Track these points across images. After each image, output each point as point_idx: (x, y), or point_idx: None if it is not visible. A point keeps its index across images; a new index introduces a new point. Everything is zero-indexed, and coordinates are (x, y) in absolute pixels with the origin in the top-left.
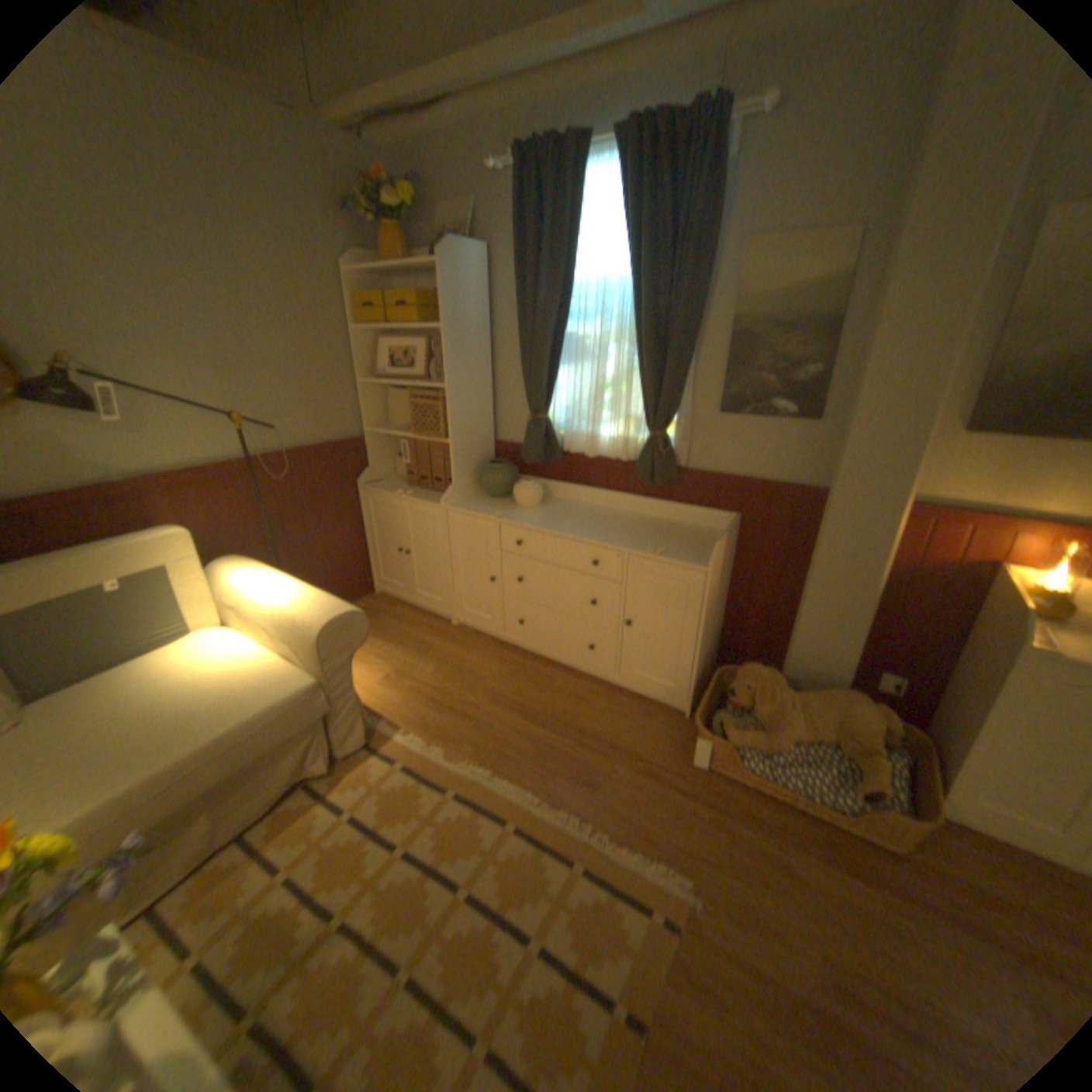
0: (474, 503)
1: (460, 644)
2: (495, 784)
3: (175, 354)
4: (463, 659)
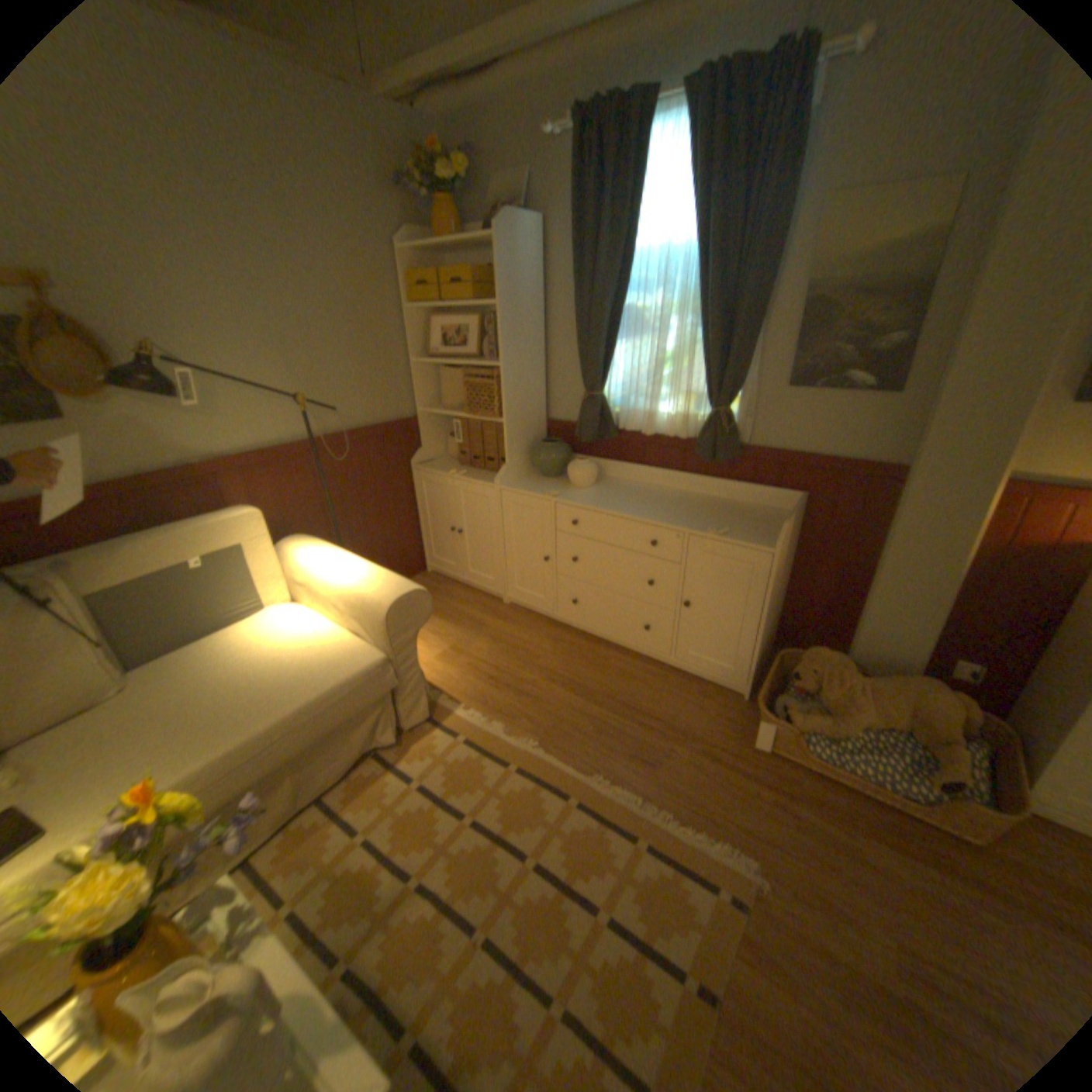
0: (527, 482)
1: (513, 622)
2: (556, 759)
3: (244, 338)
4: (516, 637)
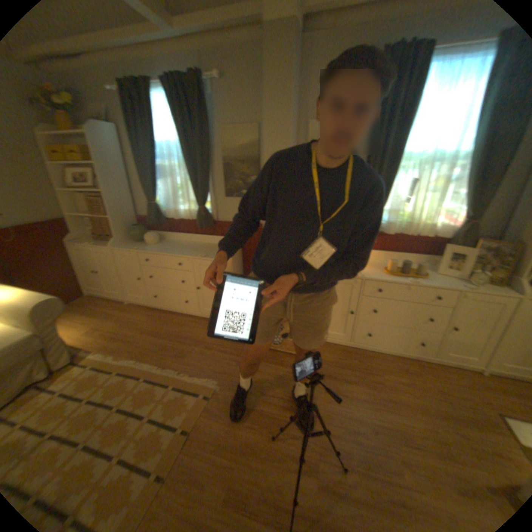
0: (125, 245)
1: (127, 312)
2: (136, 365)
3: None
4: (127, 318)
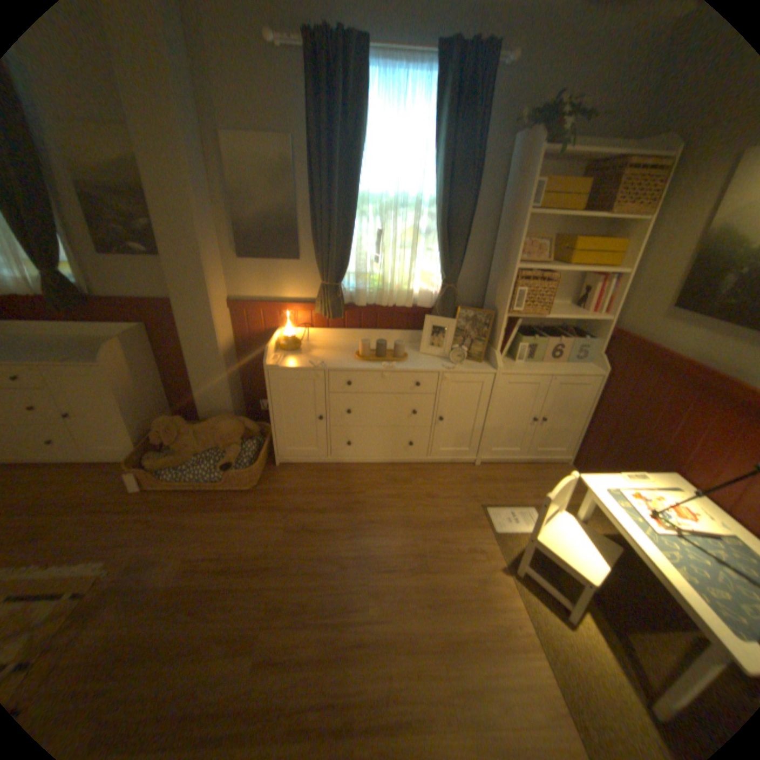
0: None
1: None
2: None
3: None
4: None
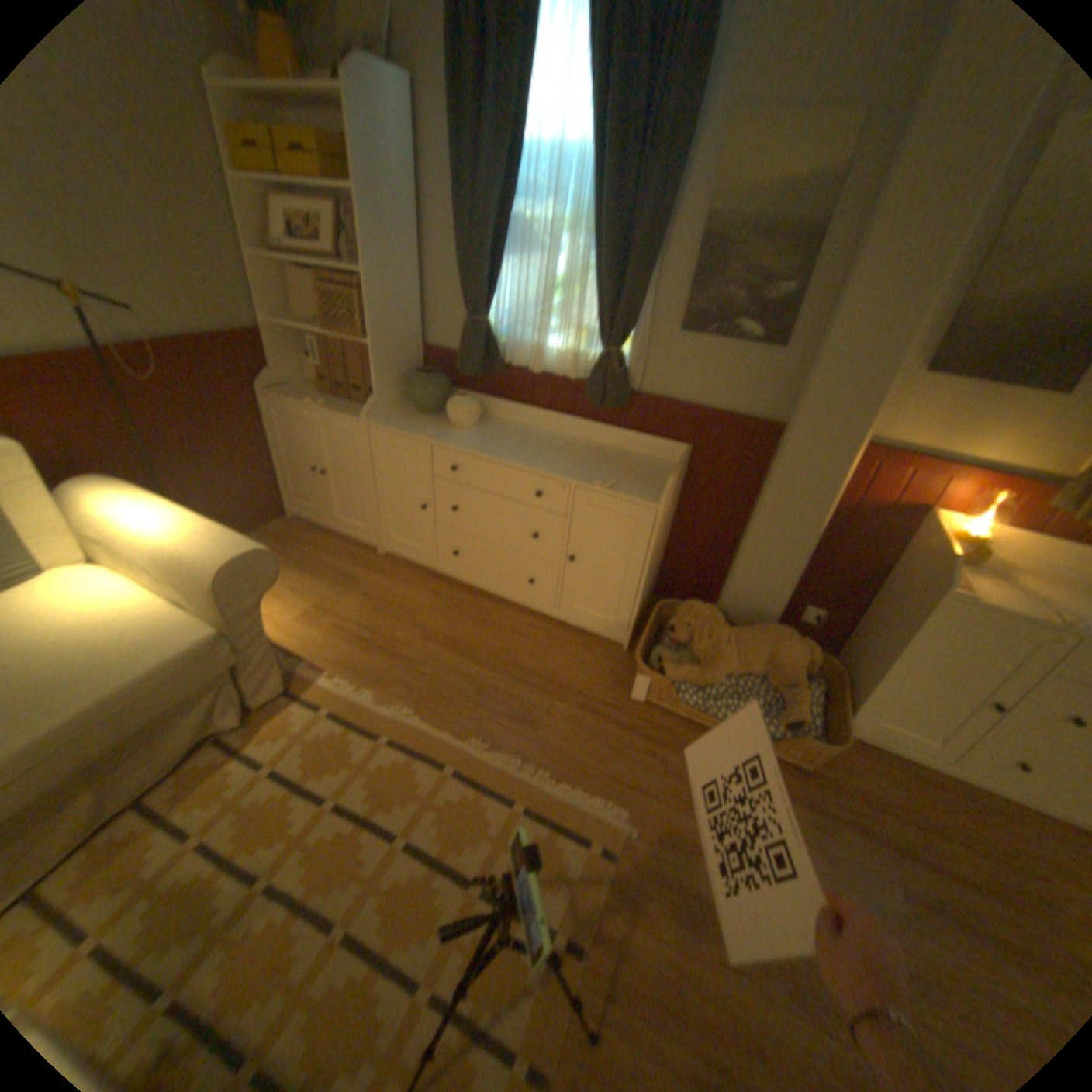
0: (400, 419)
1: (388, 576)
2: (431, 727)
3: None
4: (391, 593)
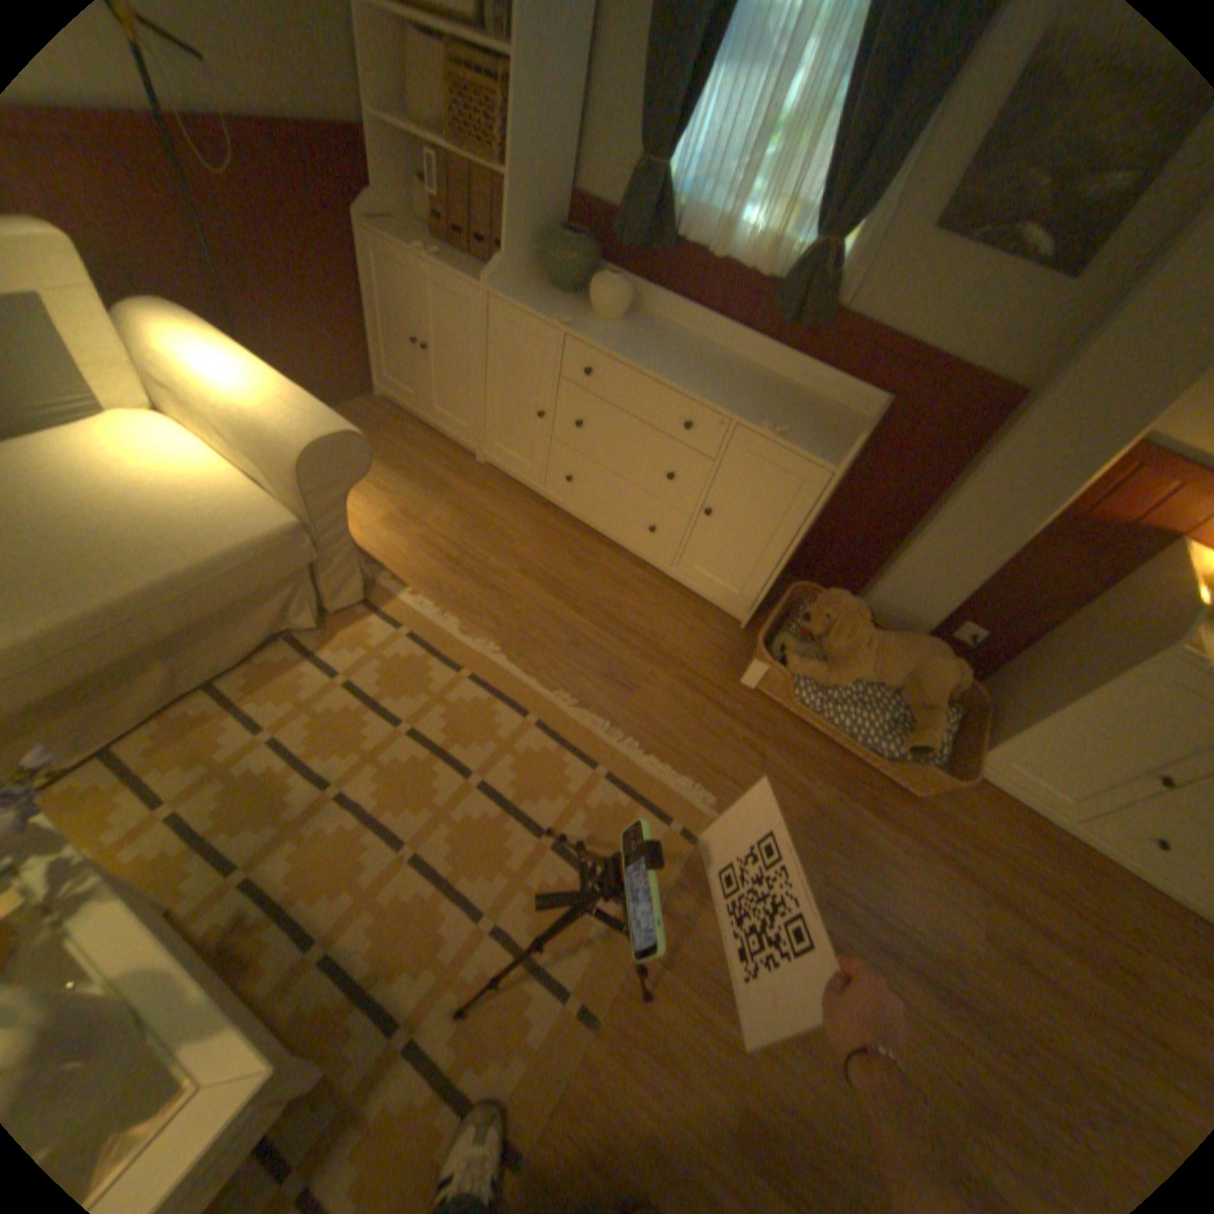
0: (530, 292)
1: (486, 490)
2: (519, 668)
3: None
4: (488, 511)
